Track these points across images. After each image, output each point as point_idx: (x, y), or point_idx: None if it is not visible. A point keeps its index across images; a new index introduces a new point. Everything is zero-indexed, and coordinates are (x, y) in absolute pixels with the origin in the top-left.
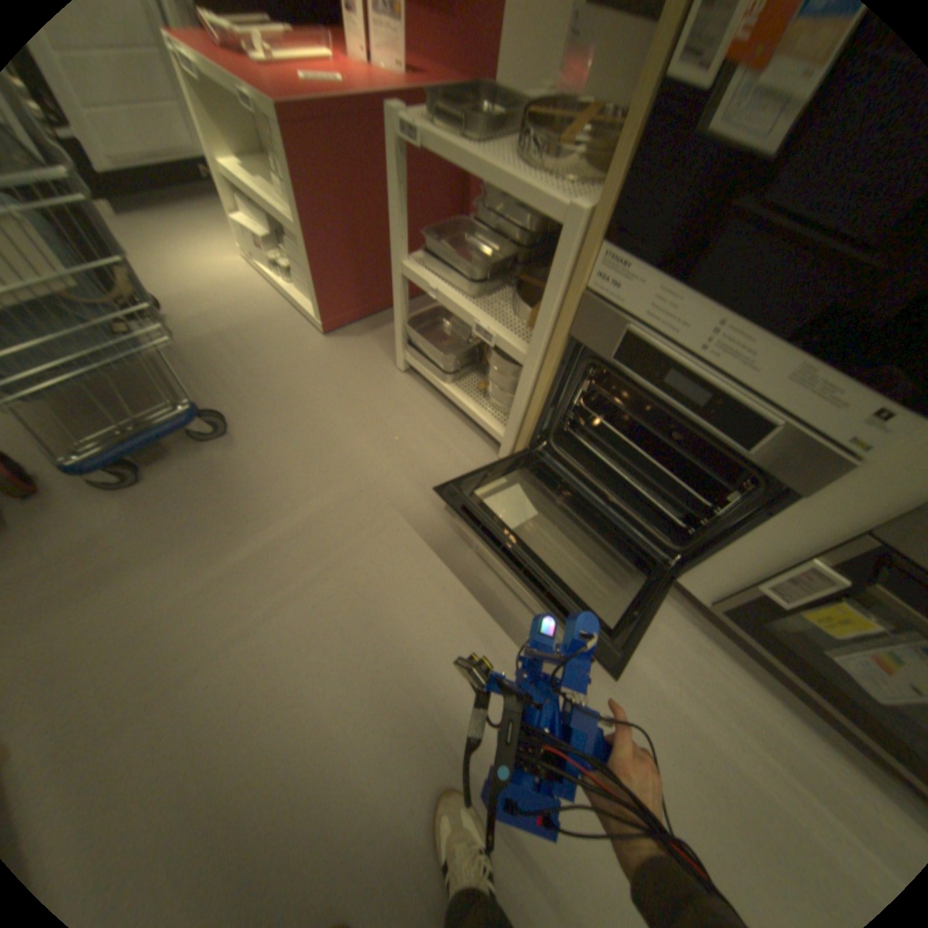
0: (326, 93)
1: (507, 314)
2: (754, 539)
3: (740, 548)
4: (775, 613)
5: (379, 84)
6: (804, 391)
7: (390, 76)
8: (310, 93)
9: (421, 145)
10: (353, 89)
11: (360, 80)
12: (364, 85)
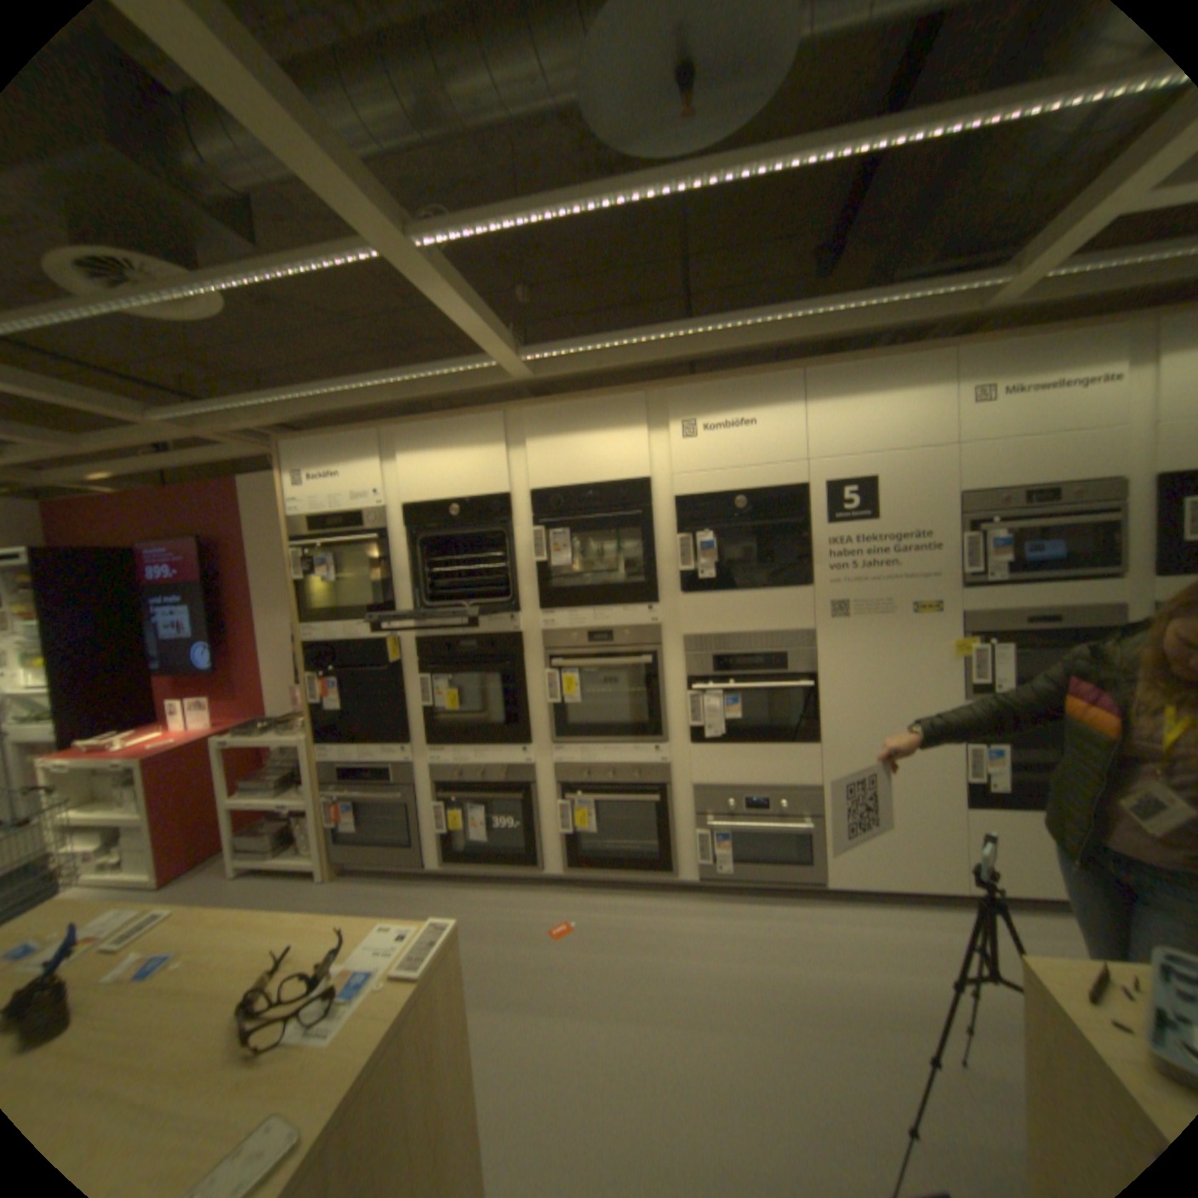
0: (163, 749)
1: (292, 799)
2: (419, 817)
3: (420, 826)
4: (457, 849)
5: (194, 737)
6: (385, 756)
7: (199, 732)
8: (153, 752)
9: (224, 754)
10: (179, 743)
11: (181, 739)
12: (185, 739)
